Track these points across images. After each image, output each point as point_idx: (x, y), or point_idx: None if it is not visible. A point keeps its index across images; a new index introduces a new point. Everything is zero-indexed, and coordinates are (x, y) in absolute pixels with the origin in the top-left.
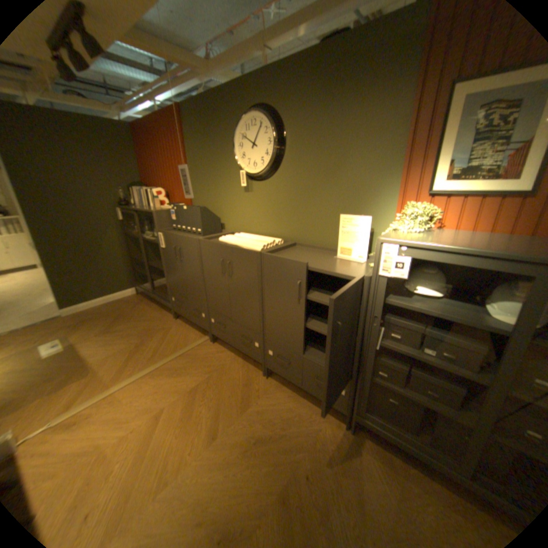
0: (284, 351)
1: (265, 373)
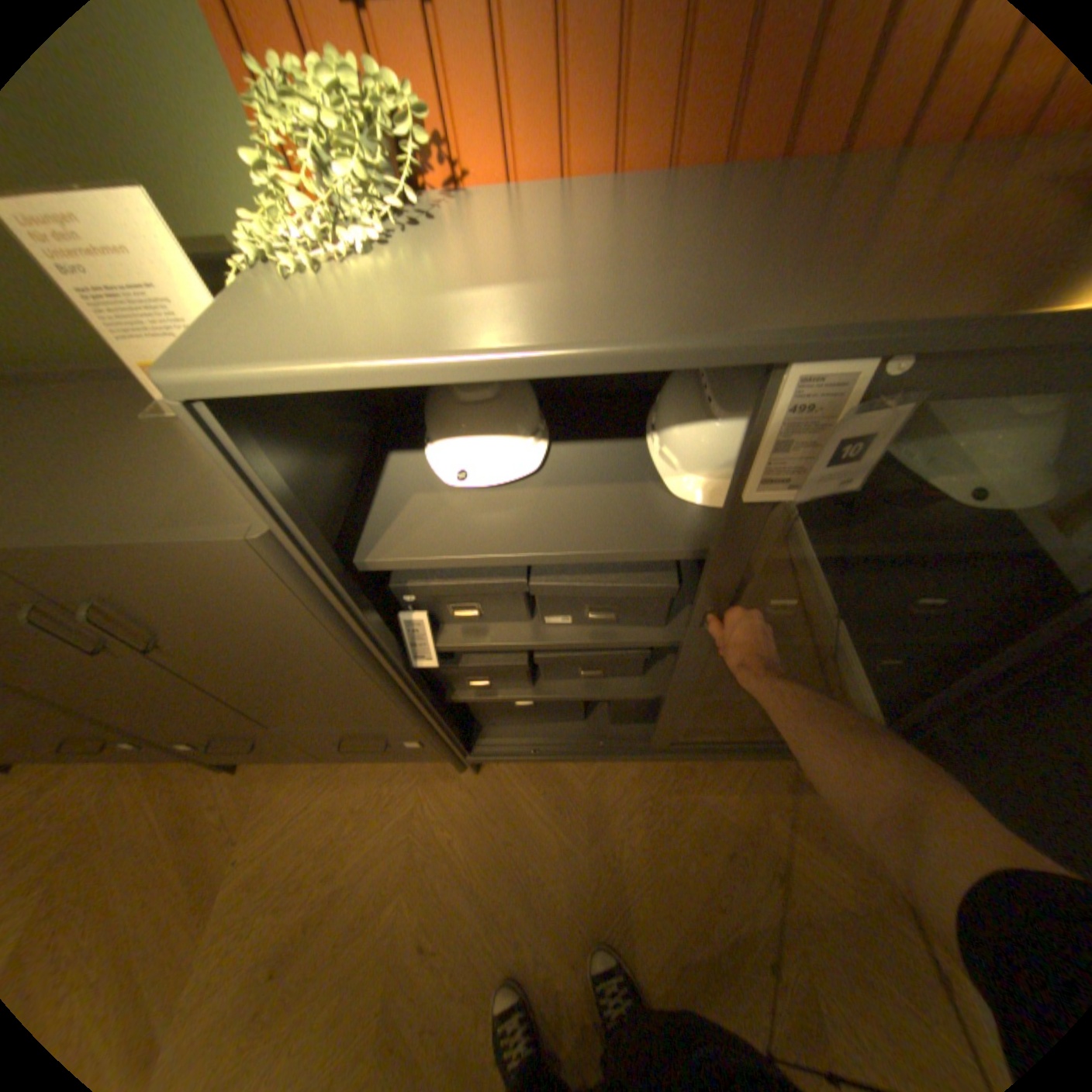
0: (211, 737)
1: (217, 769)
